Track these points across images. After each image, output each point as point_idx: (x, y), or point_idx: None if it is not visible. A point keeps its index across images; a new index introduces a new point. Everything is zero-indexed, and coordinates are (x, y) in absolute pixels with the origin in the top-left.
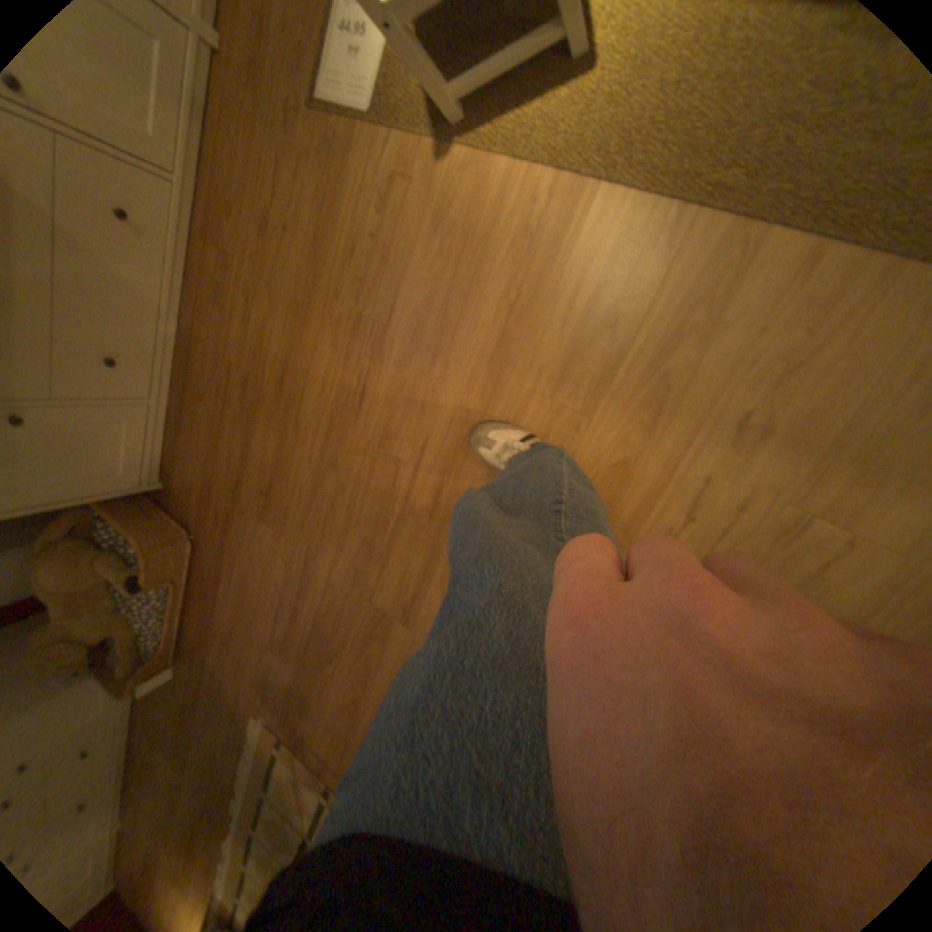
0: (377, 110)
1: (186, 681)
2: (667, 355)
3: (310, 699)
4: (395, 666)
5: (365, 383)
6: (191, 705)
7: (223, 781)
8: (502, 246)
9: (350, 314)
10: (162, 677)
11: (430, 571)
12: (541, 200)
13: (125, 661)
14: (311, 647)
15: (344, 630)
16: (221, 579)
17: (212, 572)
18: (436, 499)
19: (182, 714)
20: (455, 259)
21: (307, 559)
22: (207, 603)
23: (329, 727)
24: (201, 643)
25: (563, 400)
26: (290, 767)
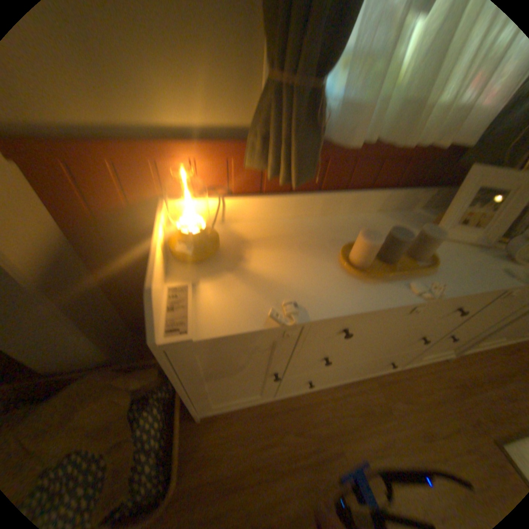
0: None
1: None
2: None
3: None
4: None
5: None
6: None
7: None
8: None
9: None
10: None
11: None
12: None
13: None
14: None
15: None
16: None
17: None
18: None
19: None
20: None
21: None
22: None
23: None
24: None
25: None
26: None
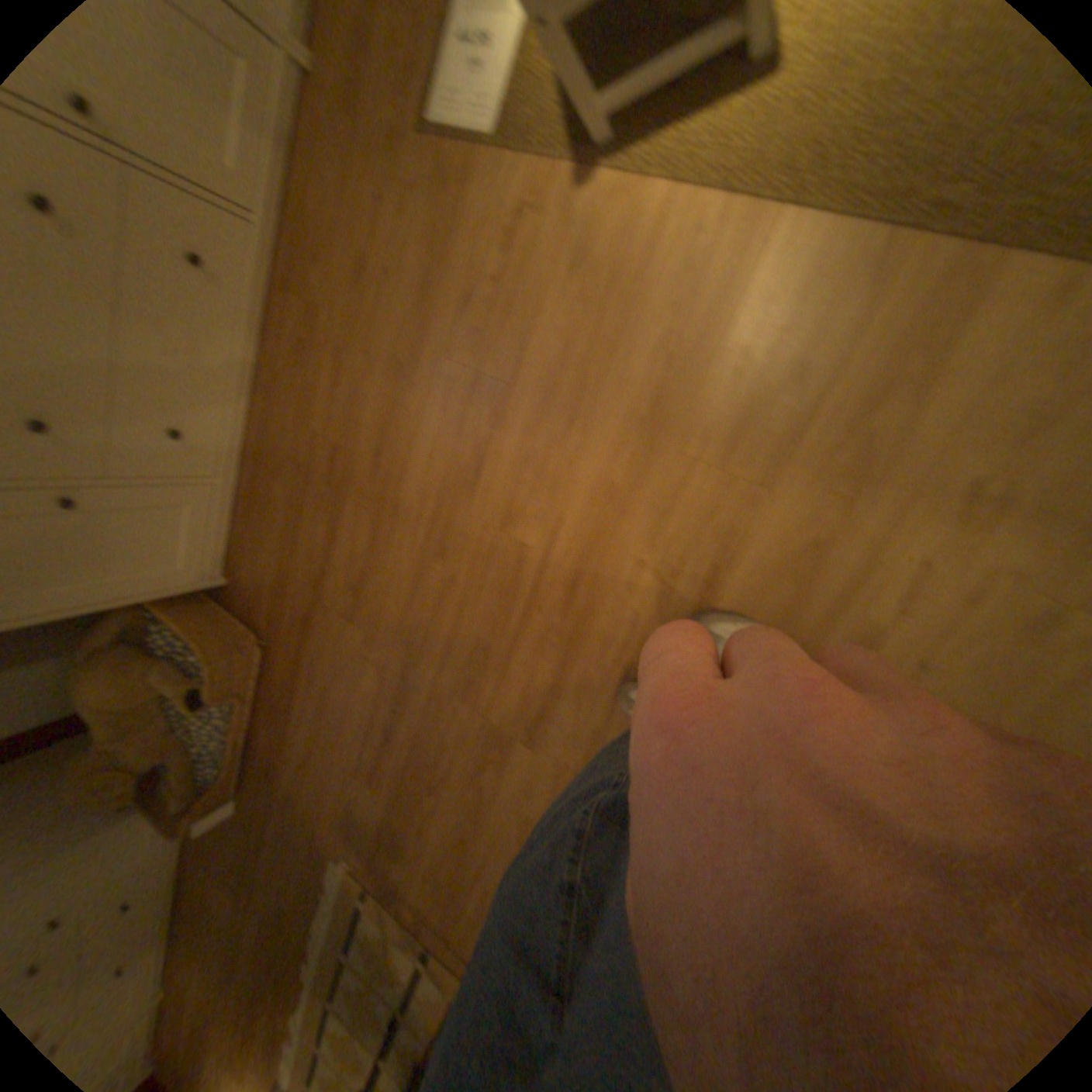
0: (506, 133)
1: (252, 817)
2: (873, 411)
3: (407, 839)
4: (517, 799)
5: (485, 454)
6: (257, 846)
7: (295, 940)
8: (659, 287)
9: (467, 373)
10: (222, 813)
11: (563, 681)
12: (710, 230)
13: (181, 792)
14: (410, 776)
15: (452, 754)
16: (298, 692)
17: (287, 684)
18: (573, 593)
19: (245, 857)
20: (600, 303)
21: (407, 667)
22: (280, 722)
23: (430, 874)
24: (271, 770)
25: (737, 469)
26: (380, 923)
